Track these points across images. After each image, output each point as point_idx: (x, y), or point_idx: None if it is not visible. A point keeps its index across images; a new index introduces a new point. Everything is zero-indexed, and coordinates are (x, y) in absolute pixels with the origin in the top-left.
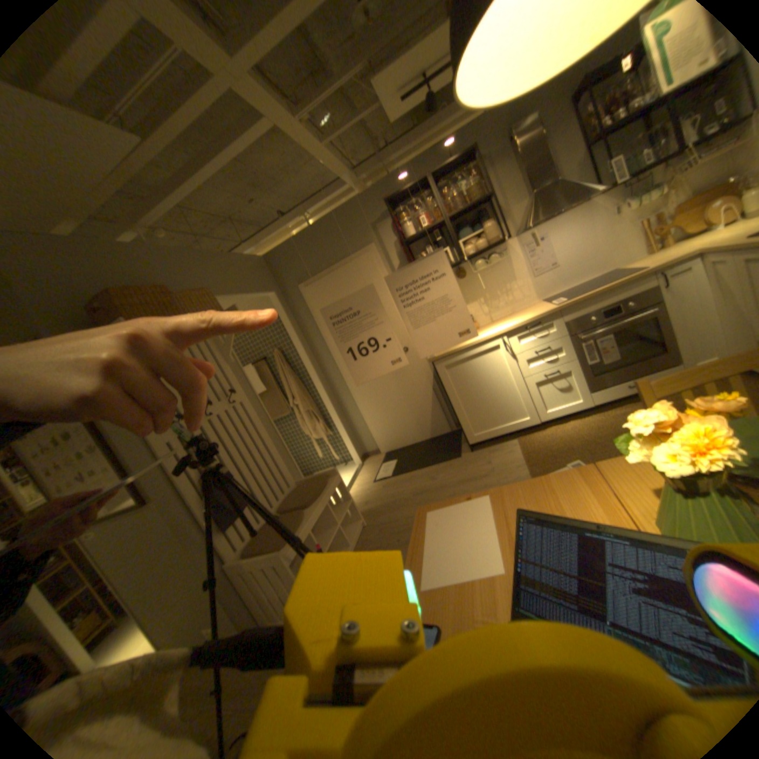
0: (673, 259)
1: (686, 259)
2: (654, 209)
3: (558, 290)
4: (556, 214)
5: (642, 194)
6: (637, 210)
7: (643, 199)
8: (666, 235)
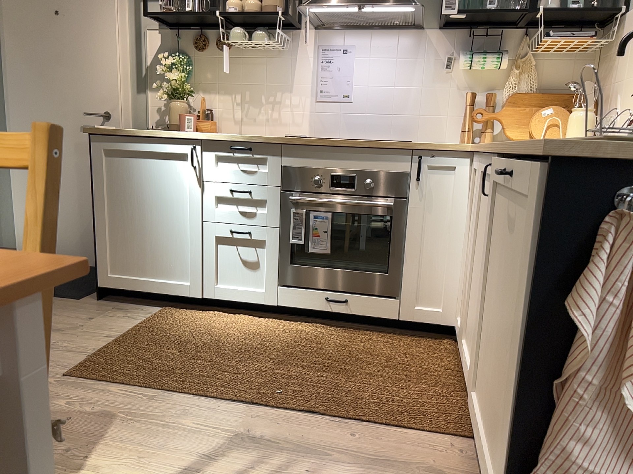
0: (439, 145)
1: (454, 153)
2: (489, 86)
3: (337, 136)
4: (376, 29)
5: (475, 54)
6: (469, 76)
7: (473, 62)
8: (486, 128)
